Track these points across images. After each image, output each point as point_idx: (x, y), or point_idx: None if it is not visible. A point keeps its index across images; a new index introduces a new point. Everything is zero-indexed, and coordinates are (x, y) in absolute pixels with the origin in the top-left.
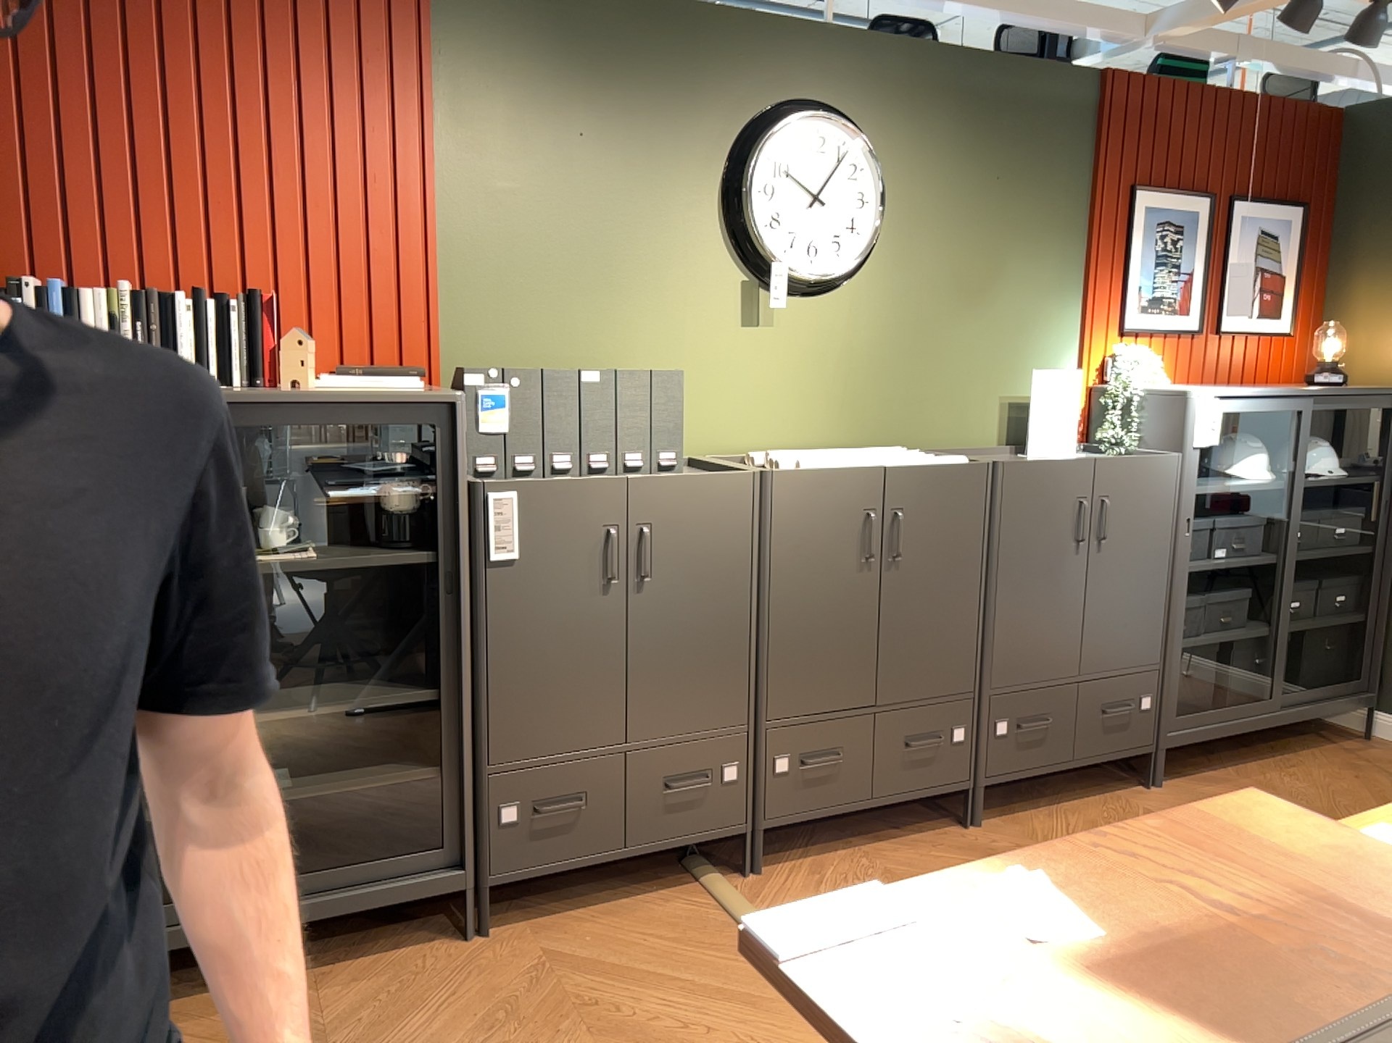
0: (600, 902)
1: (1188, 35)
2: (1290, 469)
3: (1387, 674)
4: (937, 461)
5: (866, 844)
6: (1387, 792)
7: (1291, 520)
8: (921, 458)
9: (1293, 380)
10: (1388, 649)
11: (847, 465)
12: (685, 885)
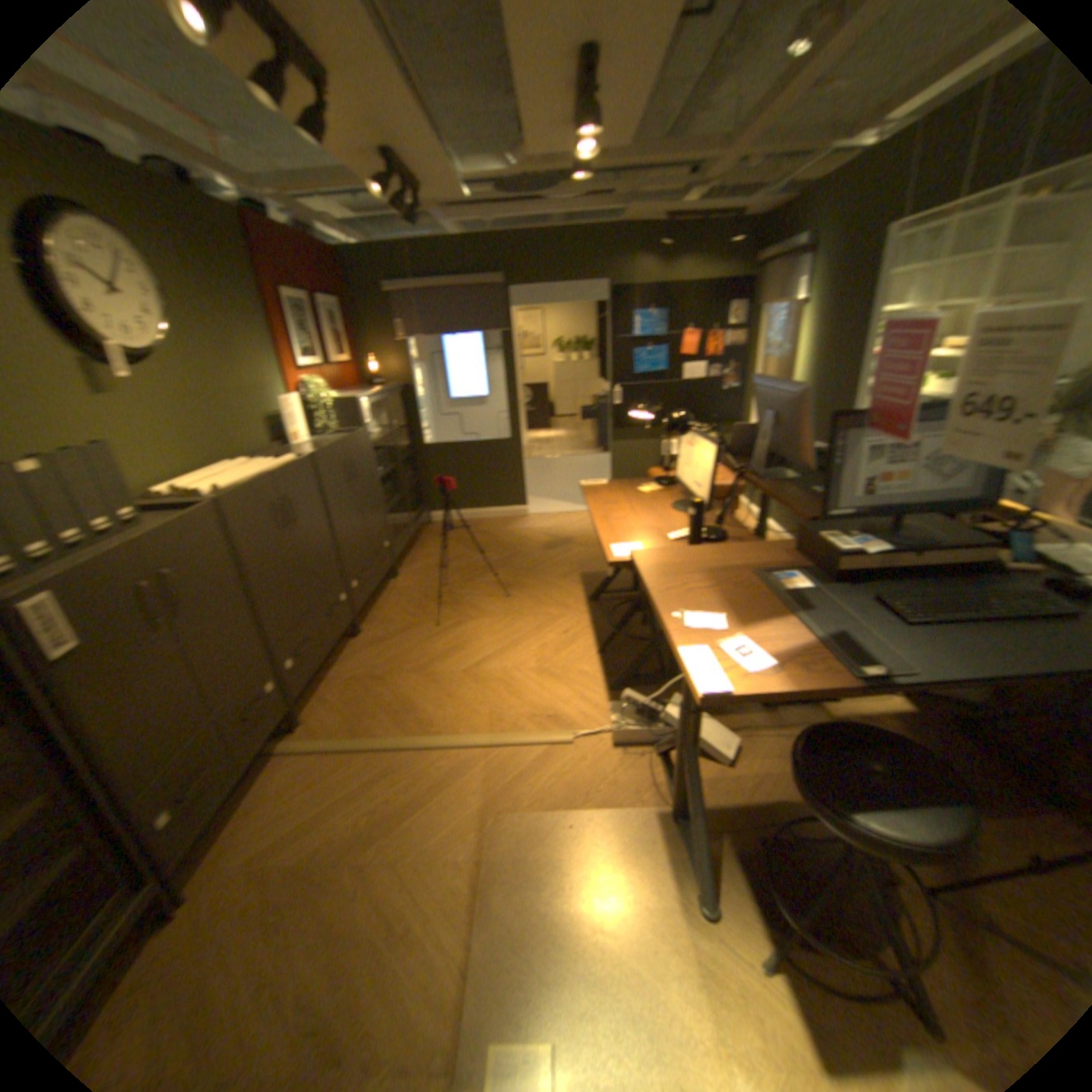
0: (227, 816)
1: (267, 191)
2: (387, 425)
3: (426, 498)
4: (281, 462)
5: (324, 675)
6: (456, 540)
7: (394, 447)
8: (272, 463)
9: (355, 384)
10: (424, 489)
11: (240, 478)
12: (265, 764)
